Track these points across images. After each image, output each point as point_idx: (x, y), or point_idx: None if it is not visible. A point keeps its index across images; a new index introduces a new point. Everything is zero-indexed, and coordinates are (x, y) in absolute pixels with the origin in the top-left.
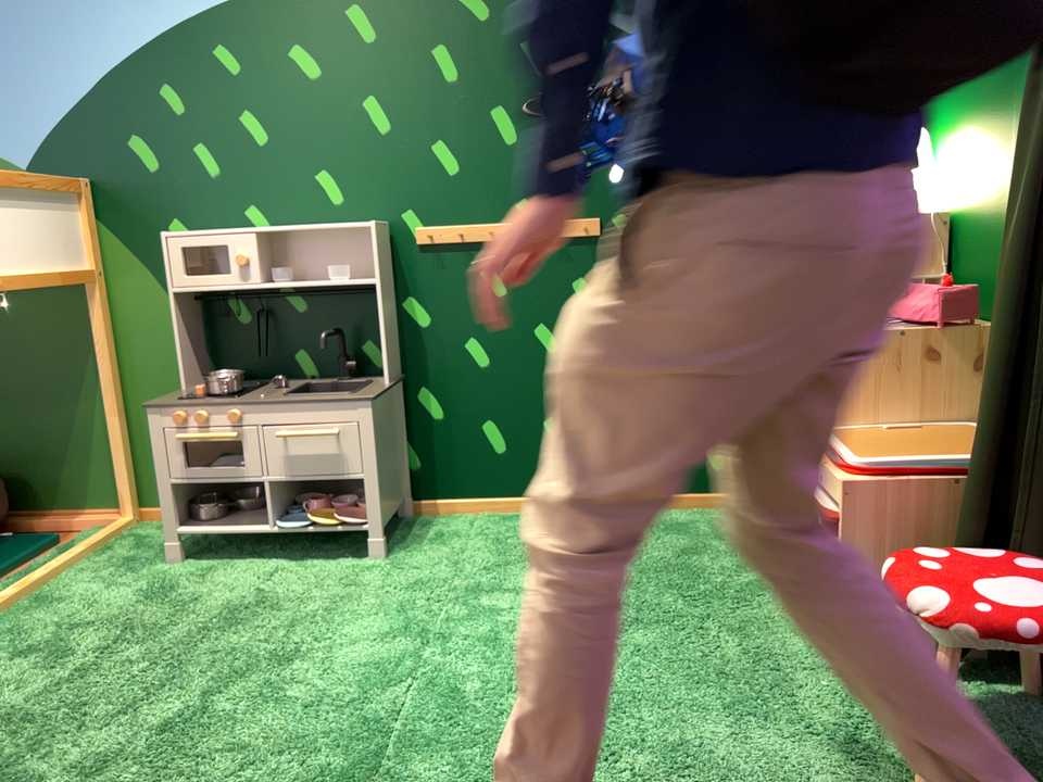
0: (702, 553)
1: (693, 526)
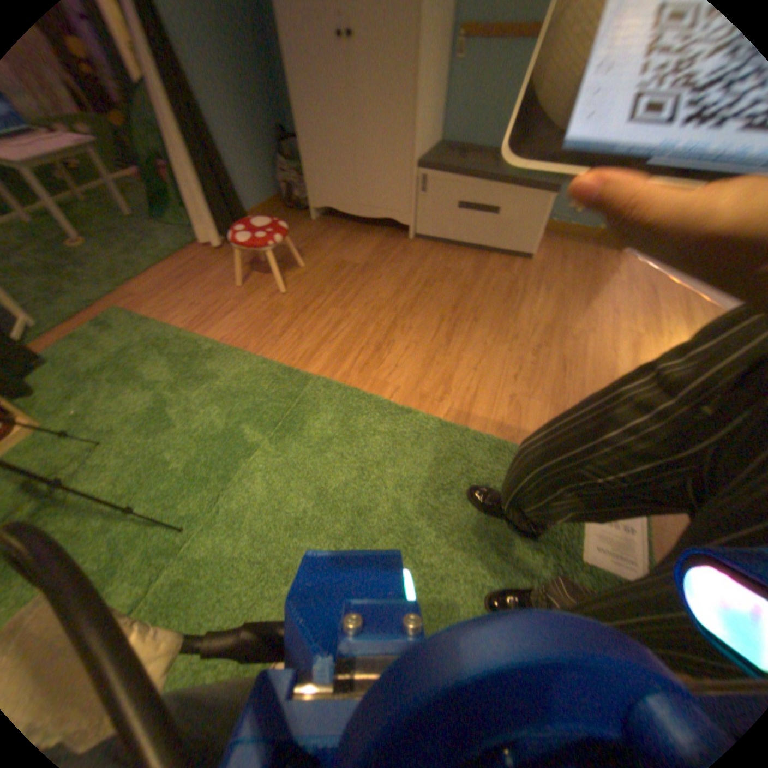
0: None
1: None
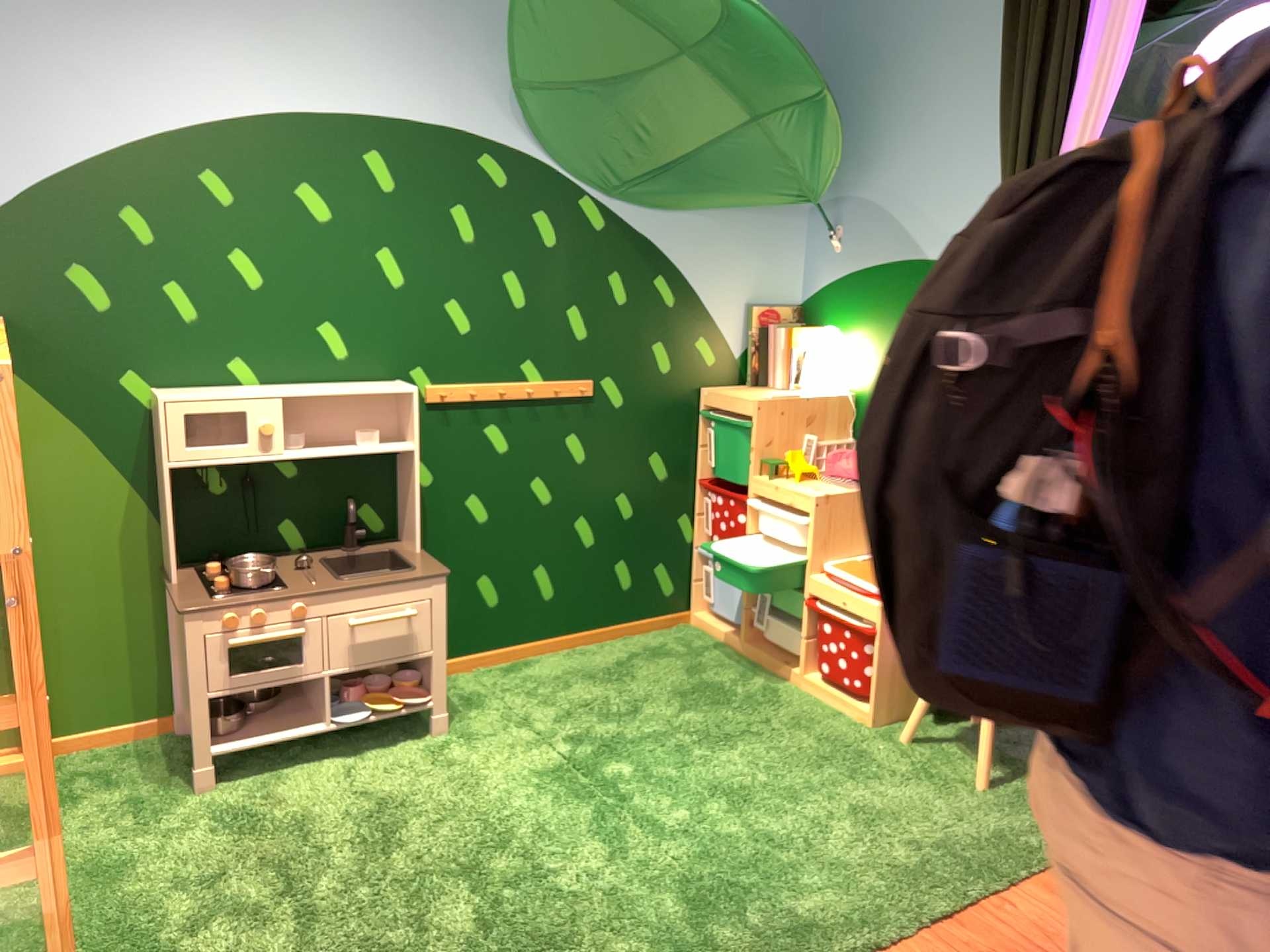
0: (705, 667)
1: (671, 645)
